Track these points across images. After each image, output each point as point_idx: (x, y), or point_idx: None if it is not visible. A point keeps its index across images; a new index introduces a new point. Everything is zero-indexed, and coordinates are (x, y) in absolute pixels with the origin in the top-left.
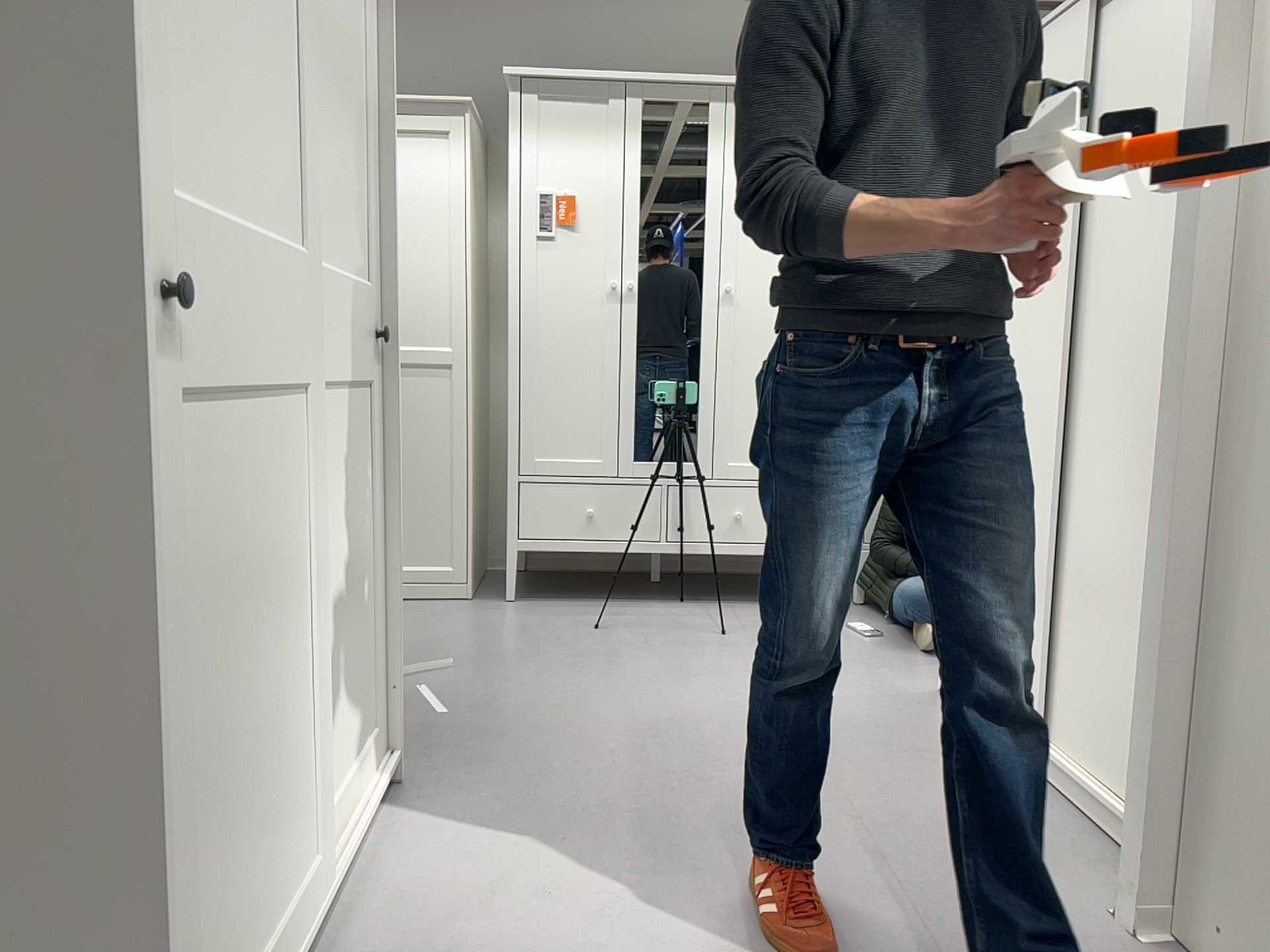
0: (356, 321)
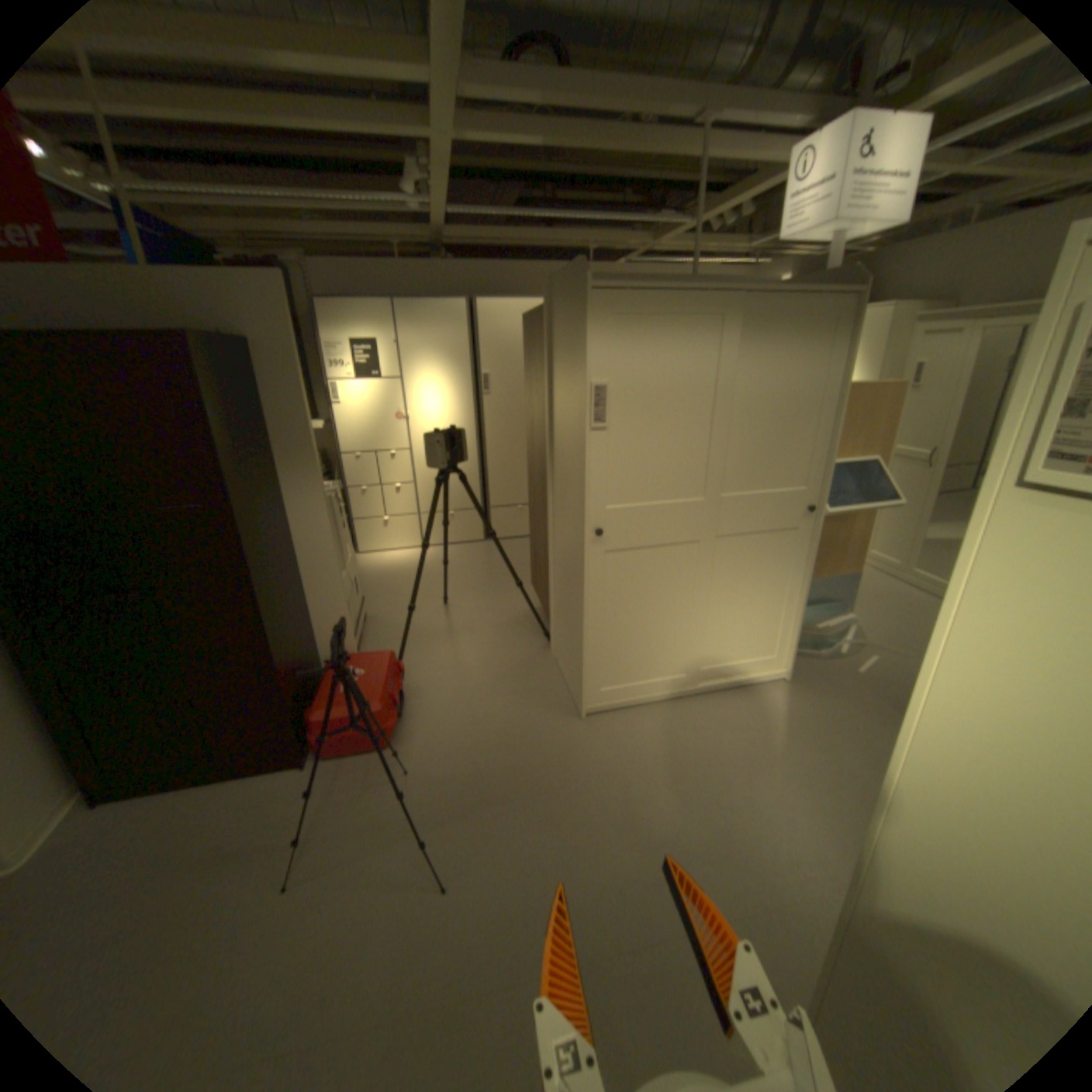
0: (786, 506)
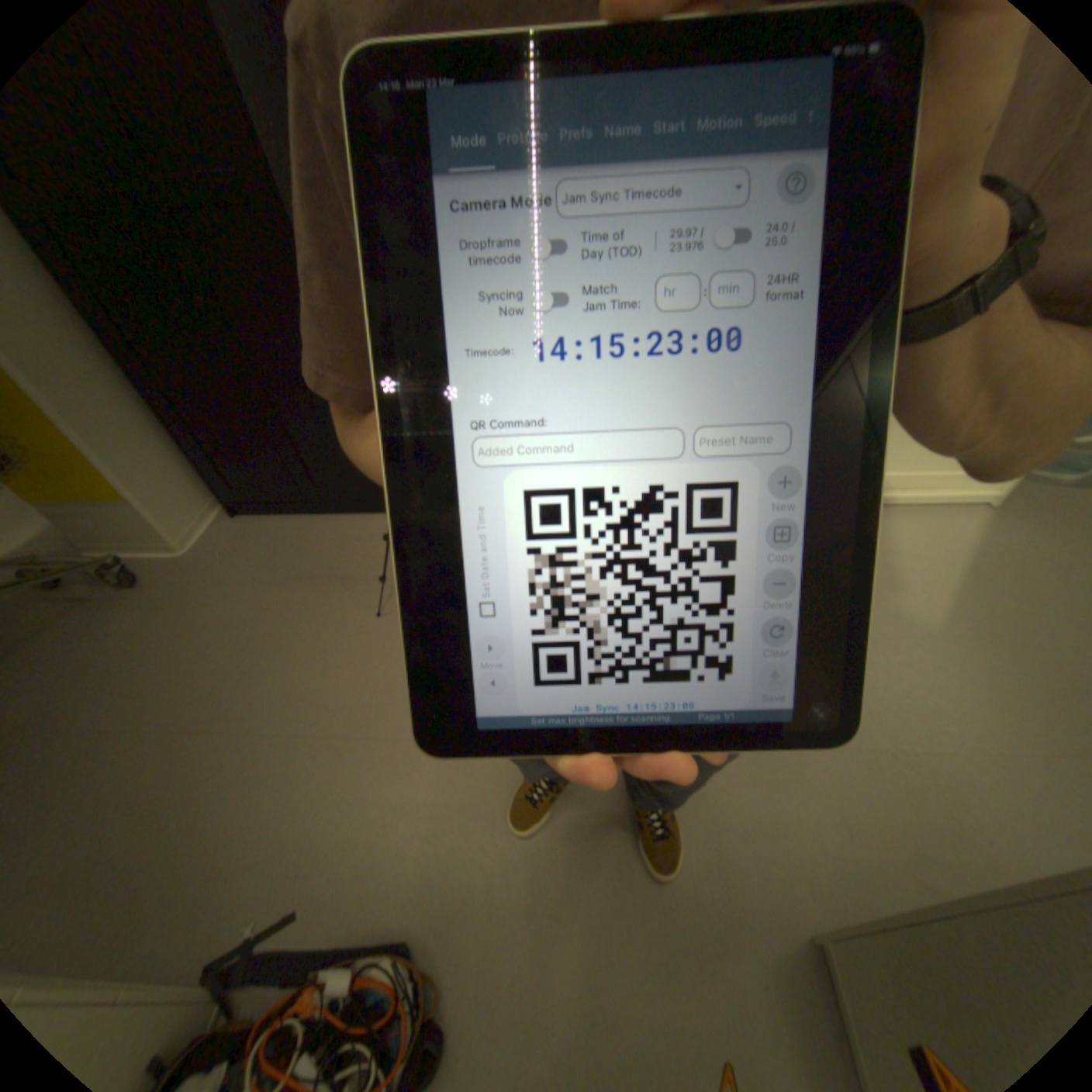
0: None
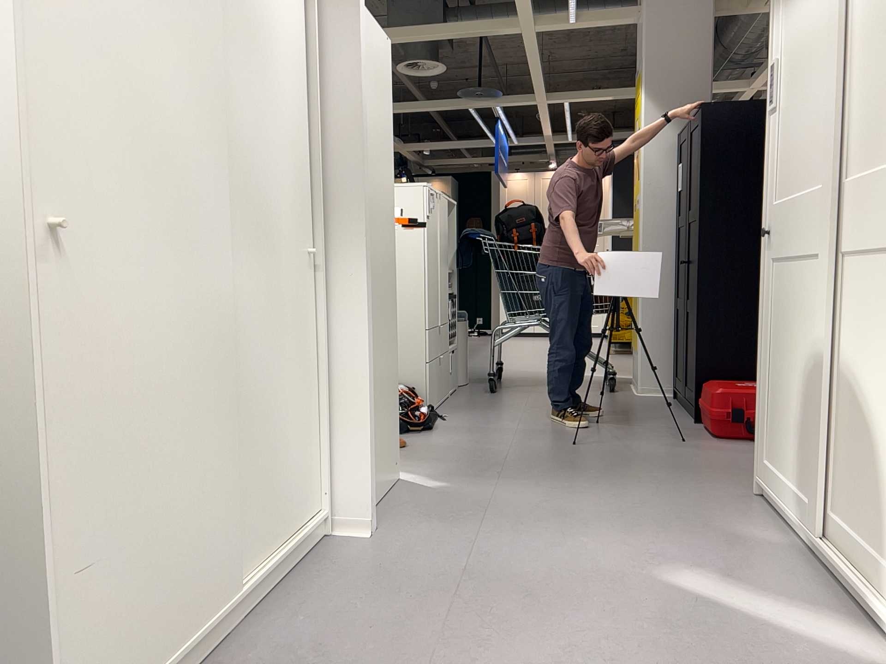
0: None
